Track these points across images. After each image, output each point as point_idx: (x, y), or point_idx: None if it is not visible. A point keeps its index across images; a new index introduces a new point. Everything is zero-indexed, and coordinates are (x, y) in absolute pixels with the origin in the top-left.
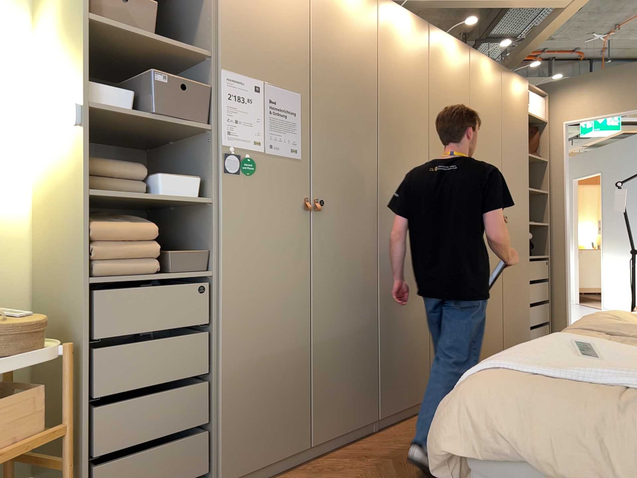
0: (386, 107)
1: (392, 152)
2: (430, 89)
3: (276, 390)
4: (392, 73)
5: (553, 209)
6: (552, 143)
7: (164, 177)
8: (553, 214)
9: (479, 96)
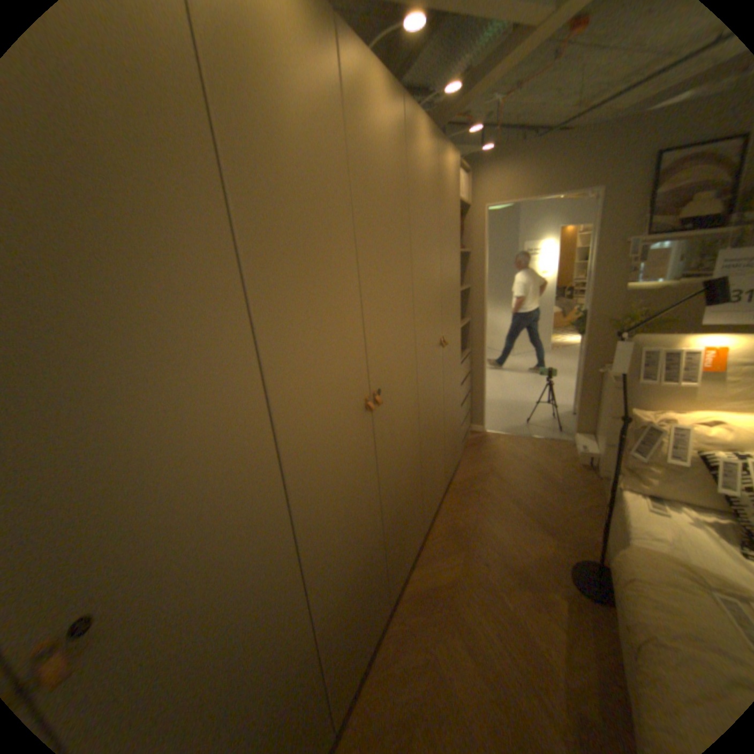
0: (277, 234)
1: (306, 333)
2: (360, 176)
3: None
4: (276, 141)
5: (479, 301)
6: (480, 230)
7: None
8: (479, 306)
9: (423, 179)
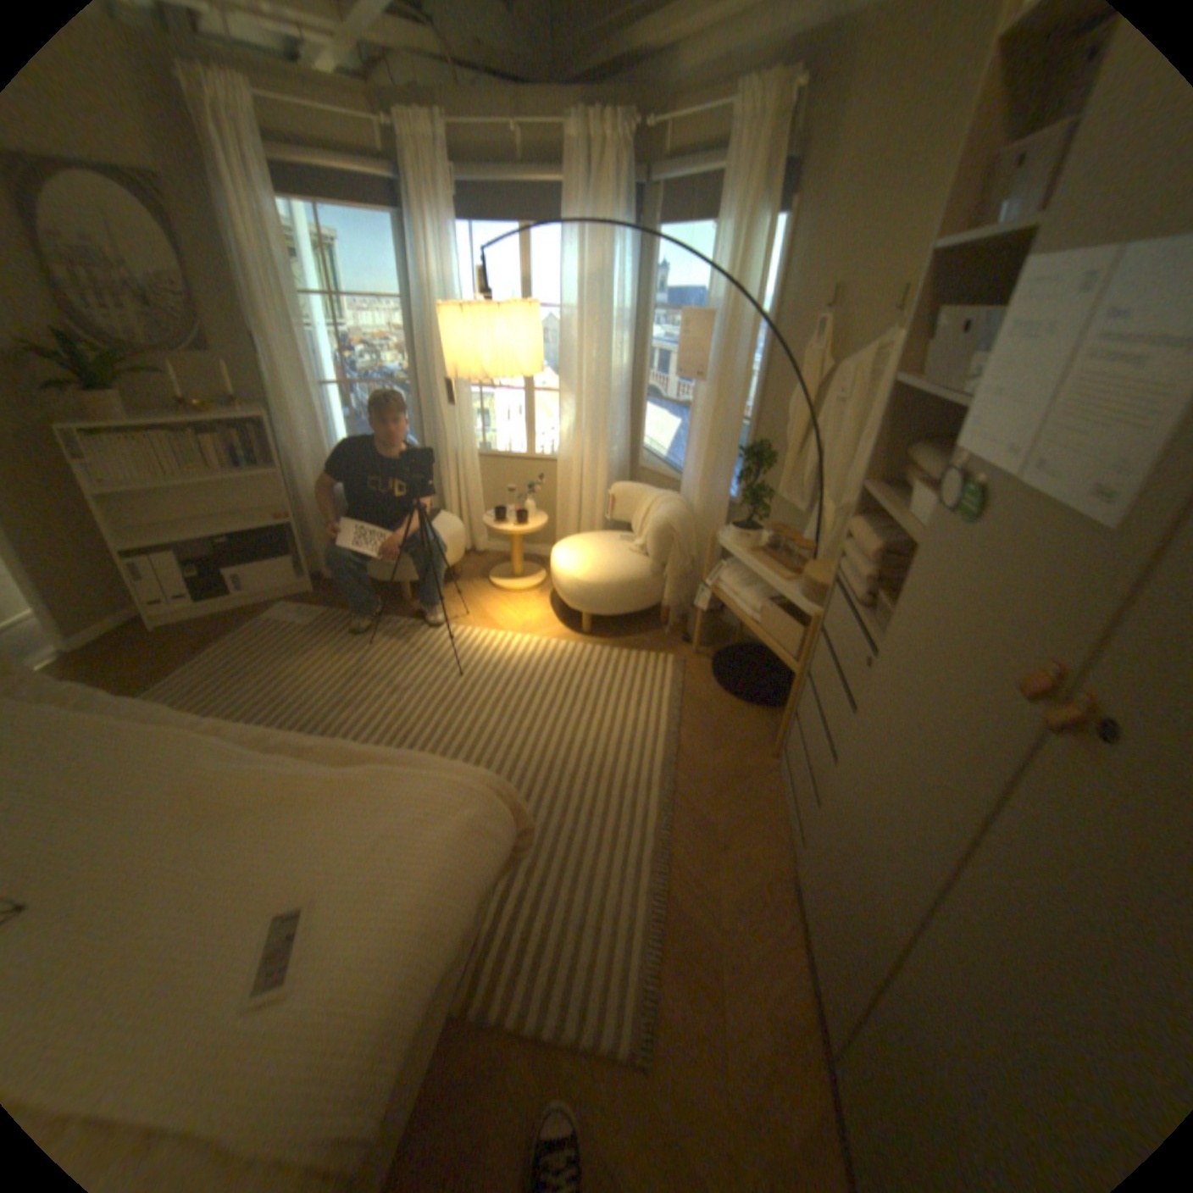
0: None
1: None
2: None
3: (850, 915)
4: None
5: None
6: None
7: (921, 489)
8: None
9: None
